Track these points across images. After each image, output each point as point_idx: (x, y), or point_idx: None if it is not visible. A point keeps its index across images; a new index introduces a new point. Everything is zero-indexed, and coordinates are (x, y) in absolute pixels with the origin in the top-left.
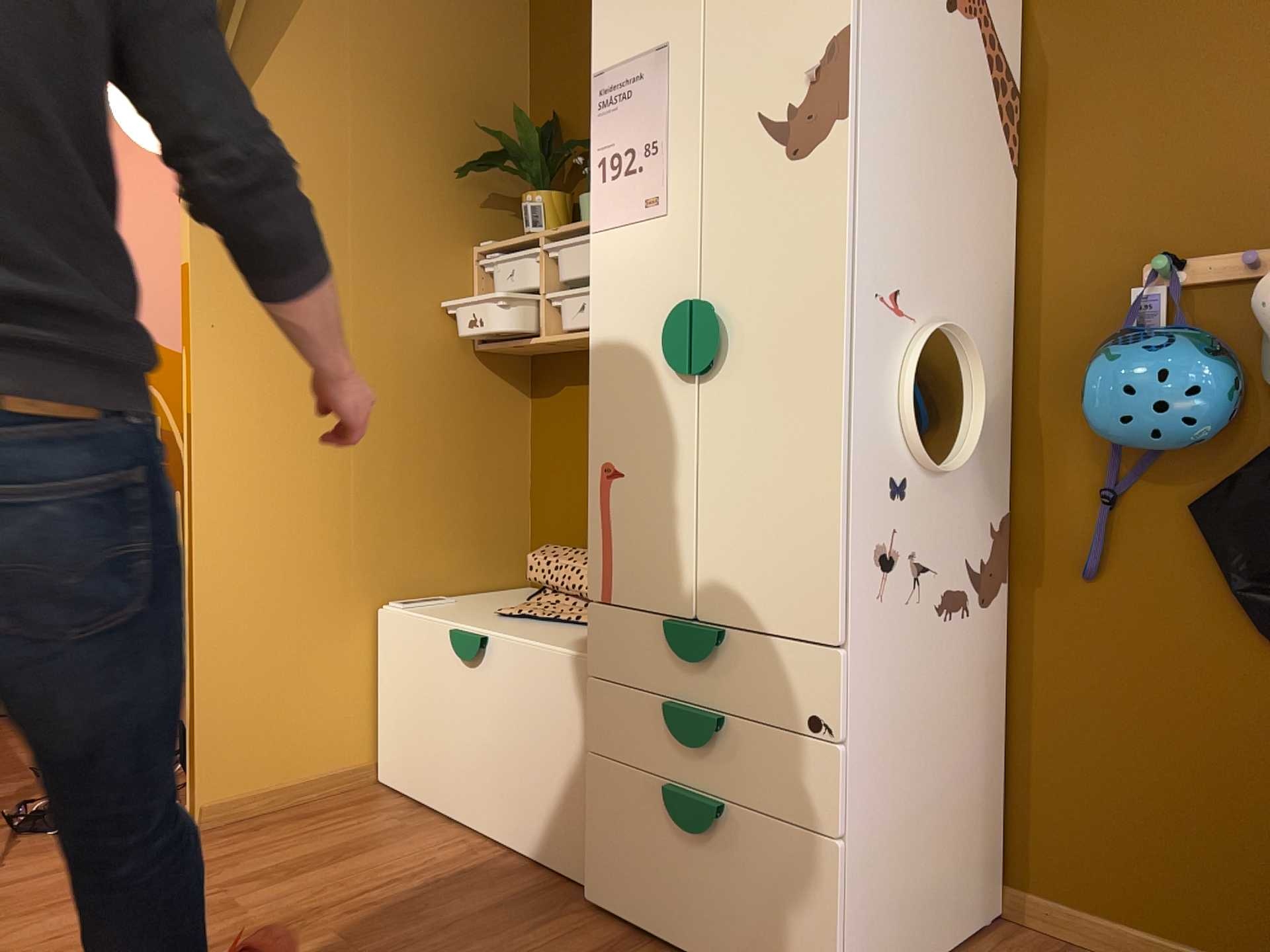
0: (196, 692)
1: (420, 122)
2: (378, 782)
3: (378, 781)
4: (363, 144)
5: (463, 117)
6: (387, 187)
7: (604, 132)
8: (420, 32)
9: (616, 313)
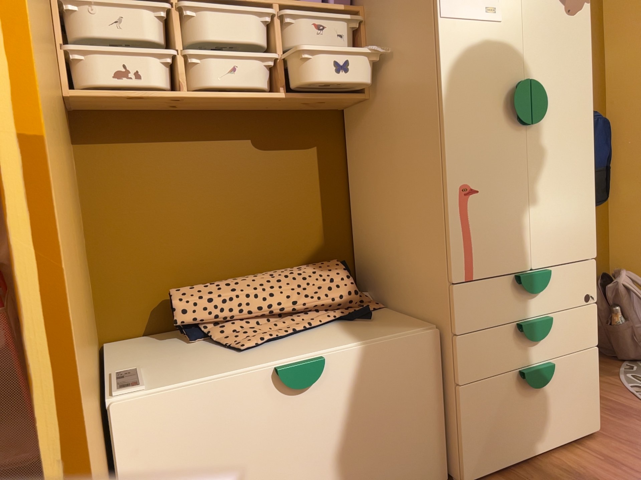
0: None
1: None
2: None
3: None
4: None
5: None
6: None
7: None
8: None
9: (466, 81)
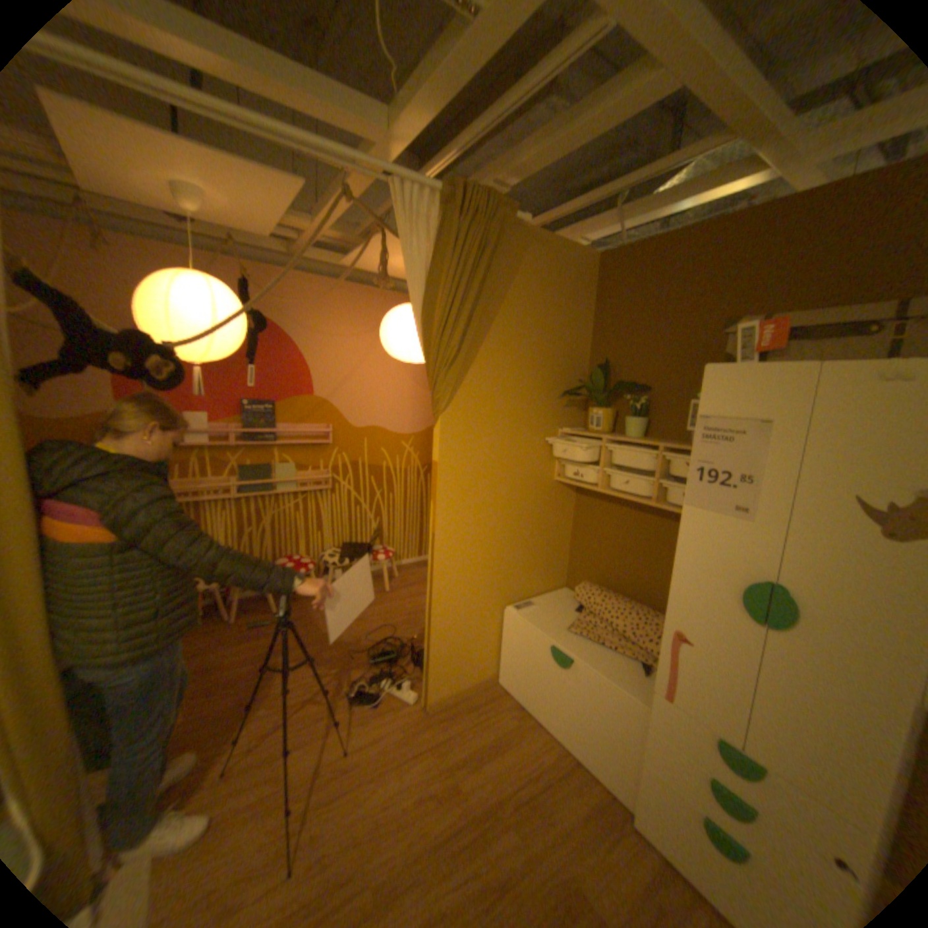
0: (431, 656)
1: (540, 369)
2: (500, 683)
3: (499, 683)
4: (514, 386)
5: (559, 362)
6: (523, 406)
7: (704, 452)
8: (544, 321)
9: (699, 558)
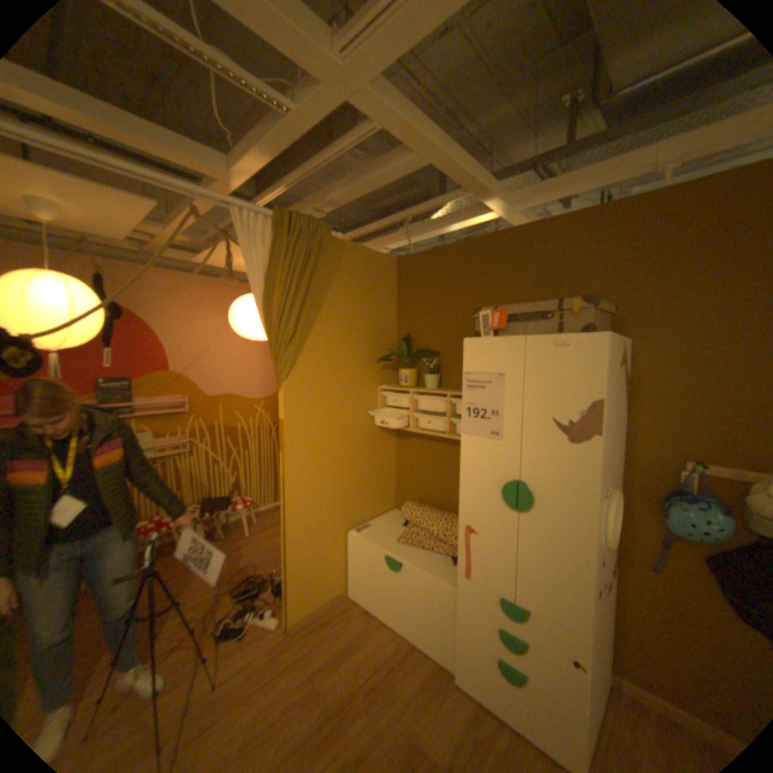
0: (288, 583)
1: (360, 343)
2: (348, 596)
3: (348, 596)
4: (341, 356)
5: (374, 337)
6: (350, 371)
7: (469, 397)
8: (360, 307)
9: (474, 470)
